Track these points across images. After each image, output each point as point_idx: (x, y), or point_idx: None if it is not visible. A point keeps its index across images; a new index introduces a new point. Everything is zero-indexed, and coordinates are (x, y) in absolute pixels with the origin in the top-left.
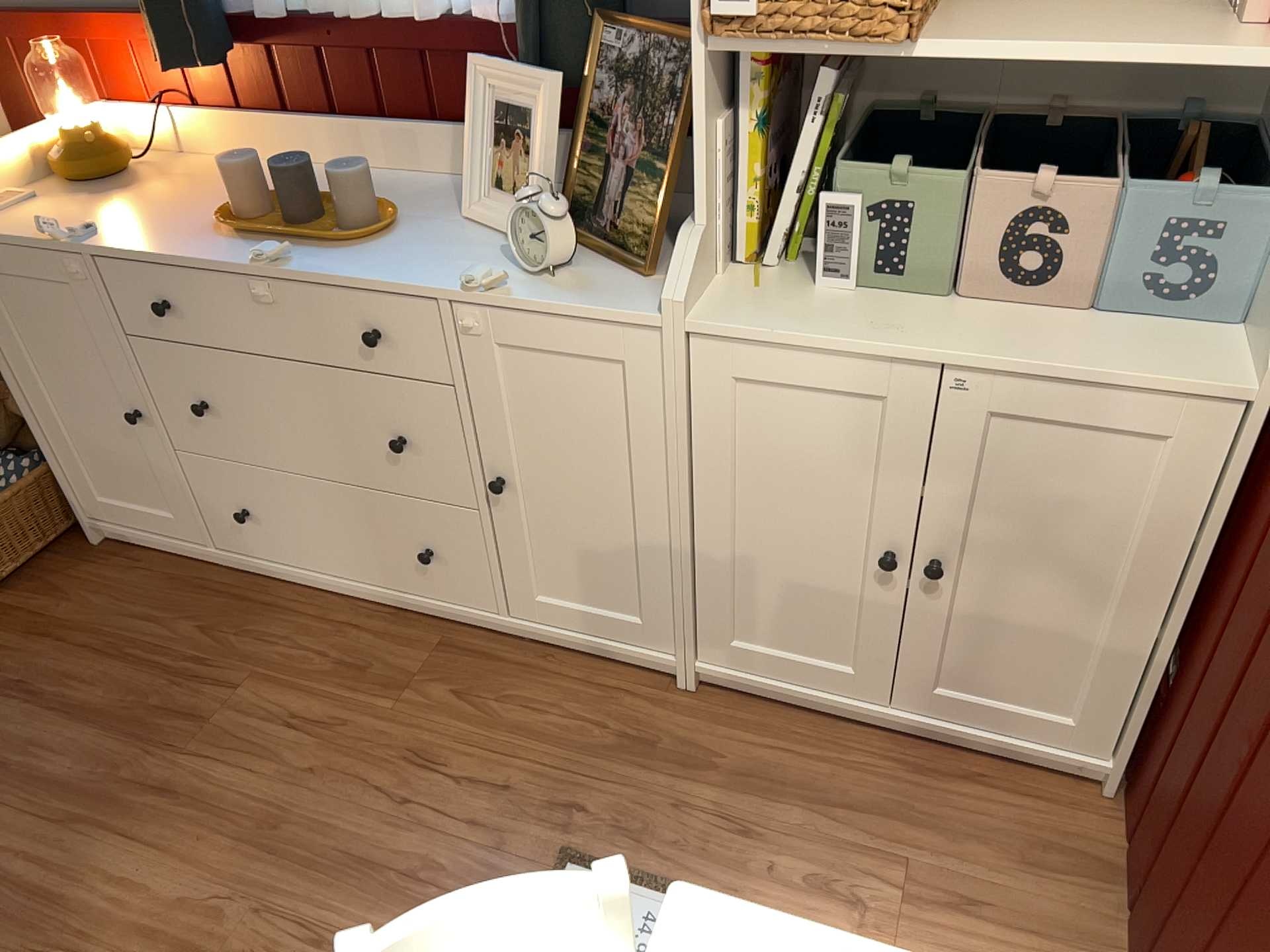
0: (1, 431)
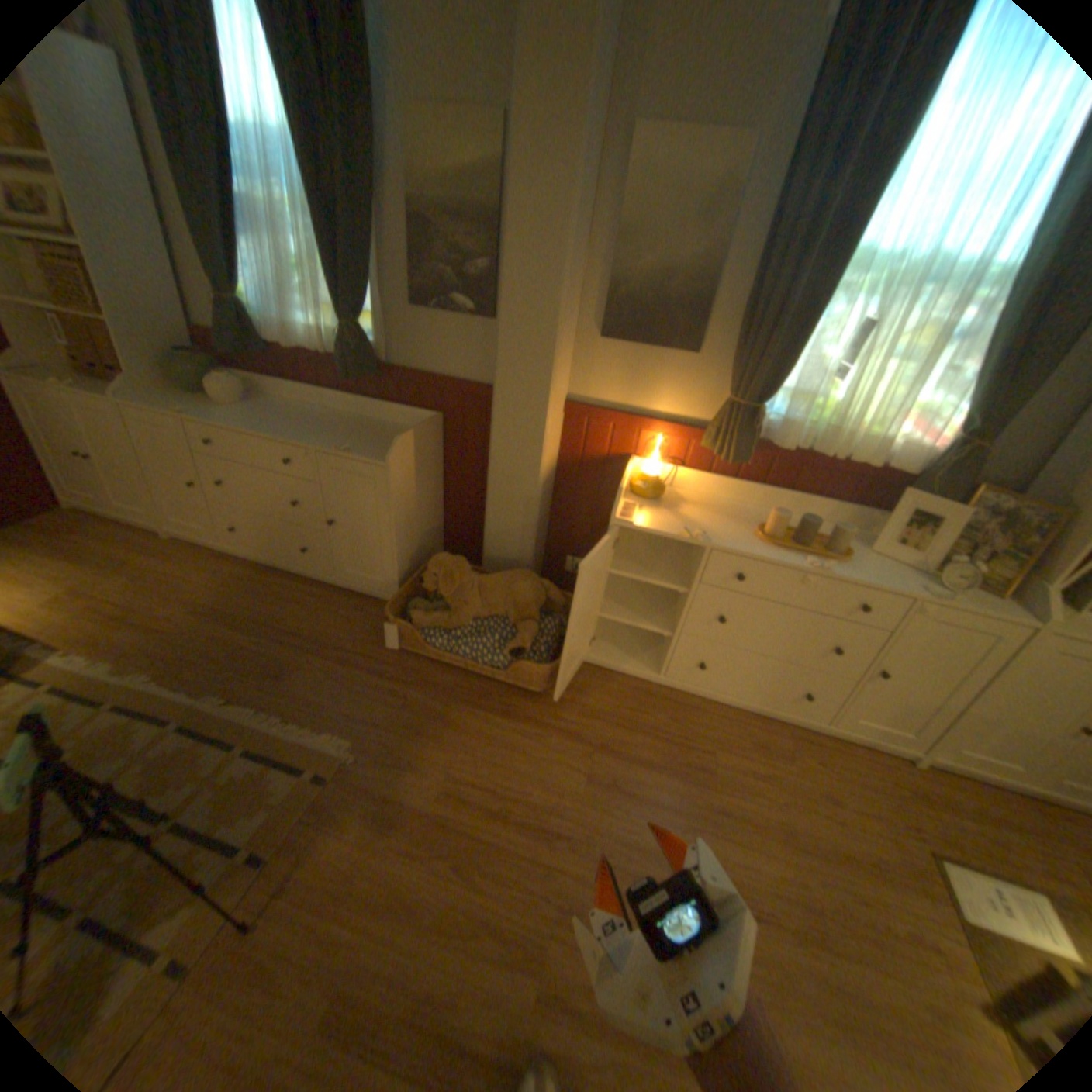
0: (541, 604)
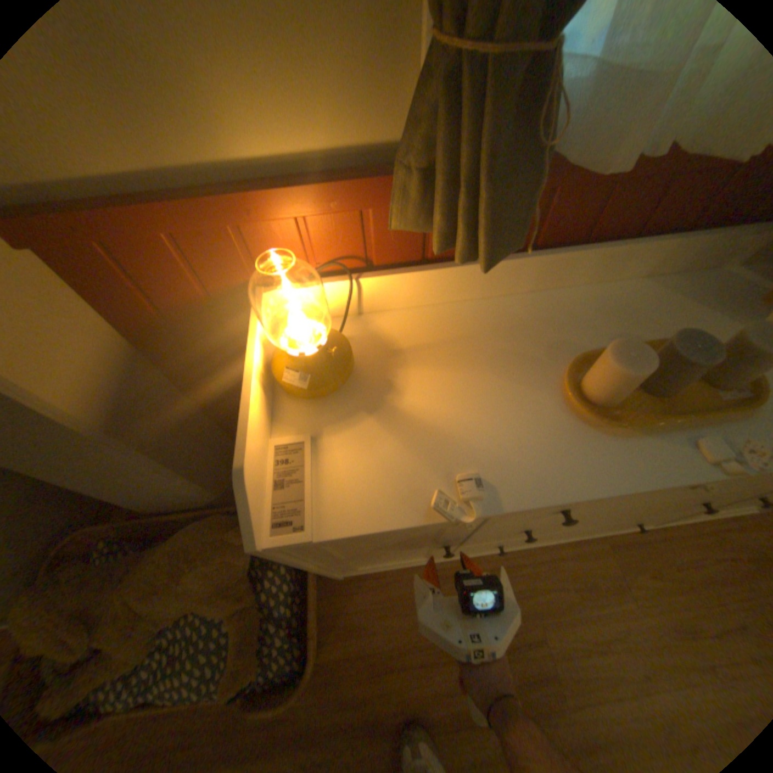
0: (245, 572)
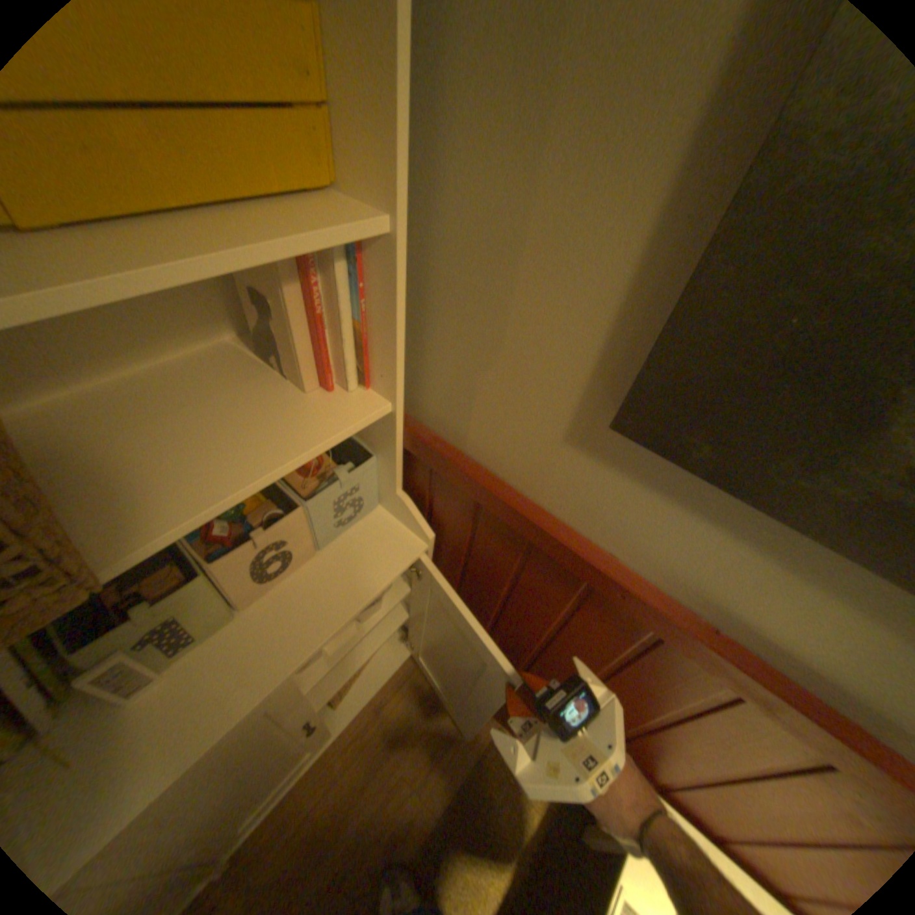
0: None
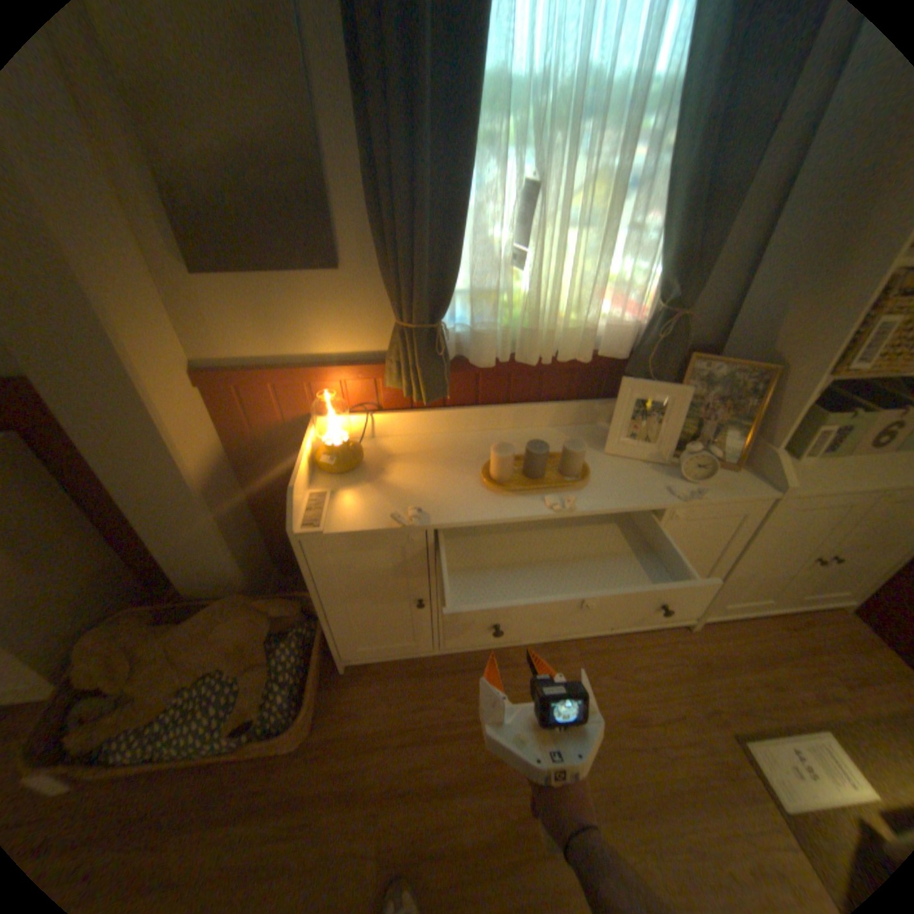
0: (263, 636)
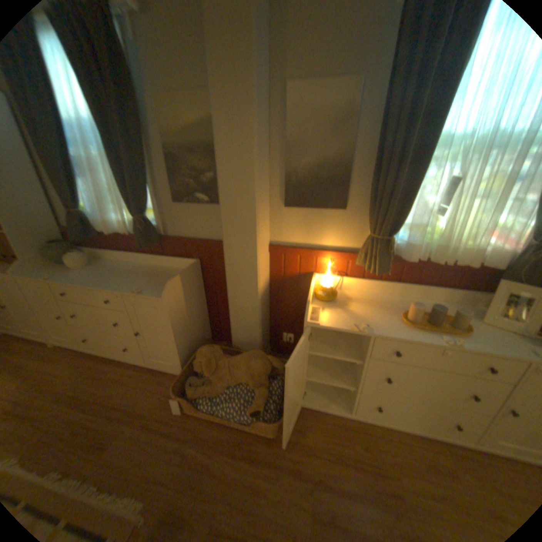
0: (268, 373)
